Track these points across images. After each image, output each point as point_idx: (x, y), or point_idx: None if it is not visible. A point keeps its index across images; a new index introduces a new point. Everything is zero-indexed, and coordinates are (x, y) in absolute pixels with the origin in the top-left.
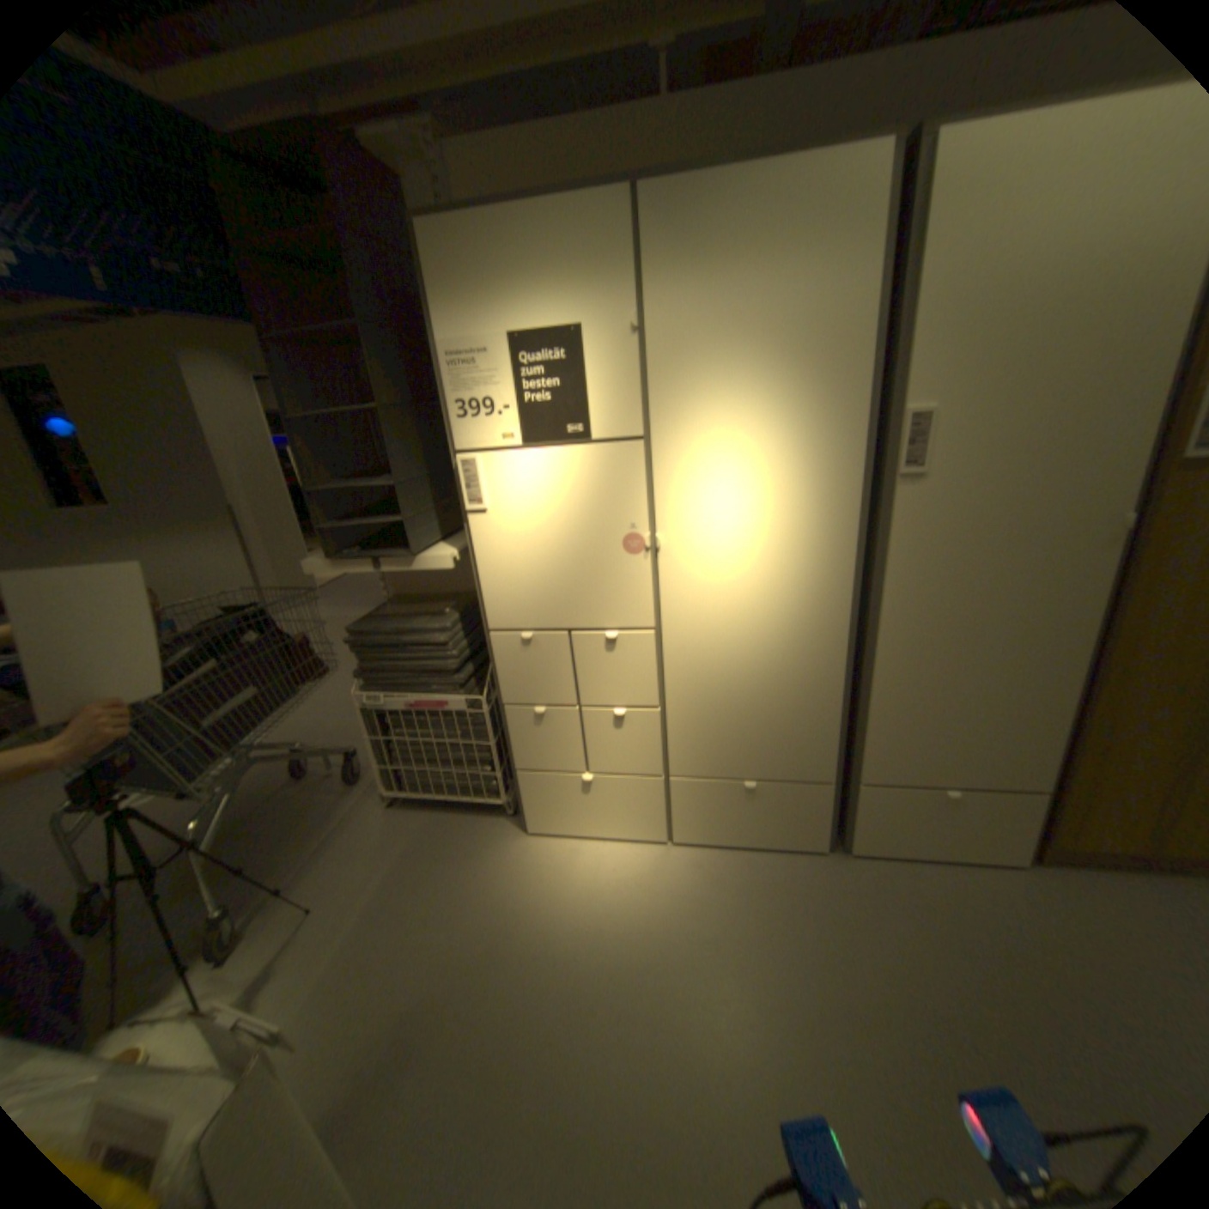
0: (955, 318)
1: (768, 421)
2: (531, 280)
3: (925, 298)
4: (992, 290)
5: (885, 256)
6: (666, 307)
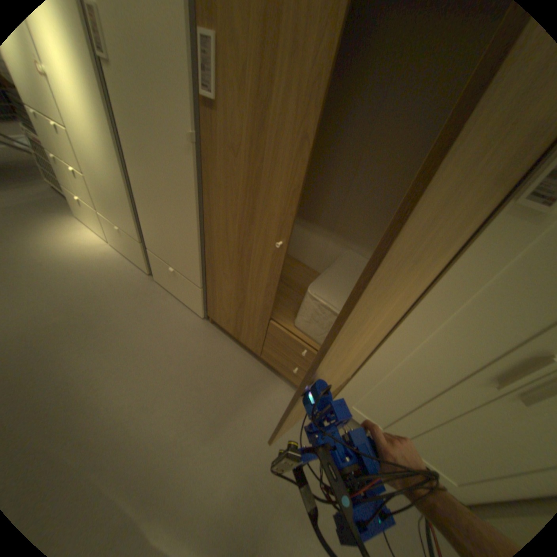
0: None
1: None
2: None
3: None
4: None
5: None
6: None
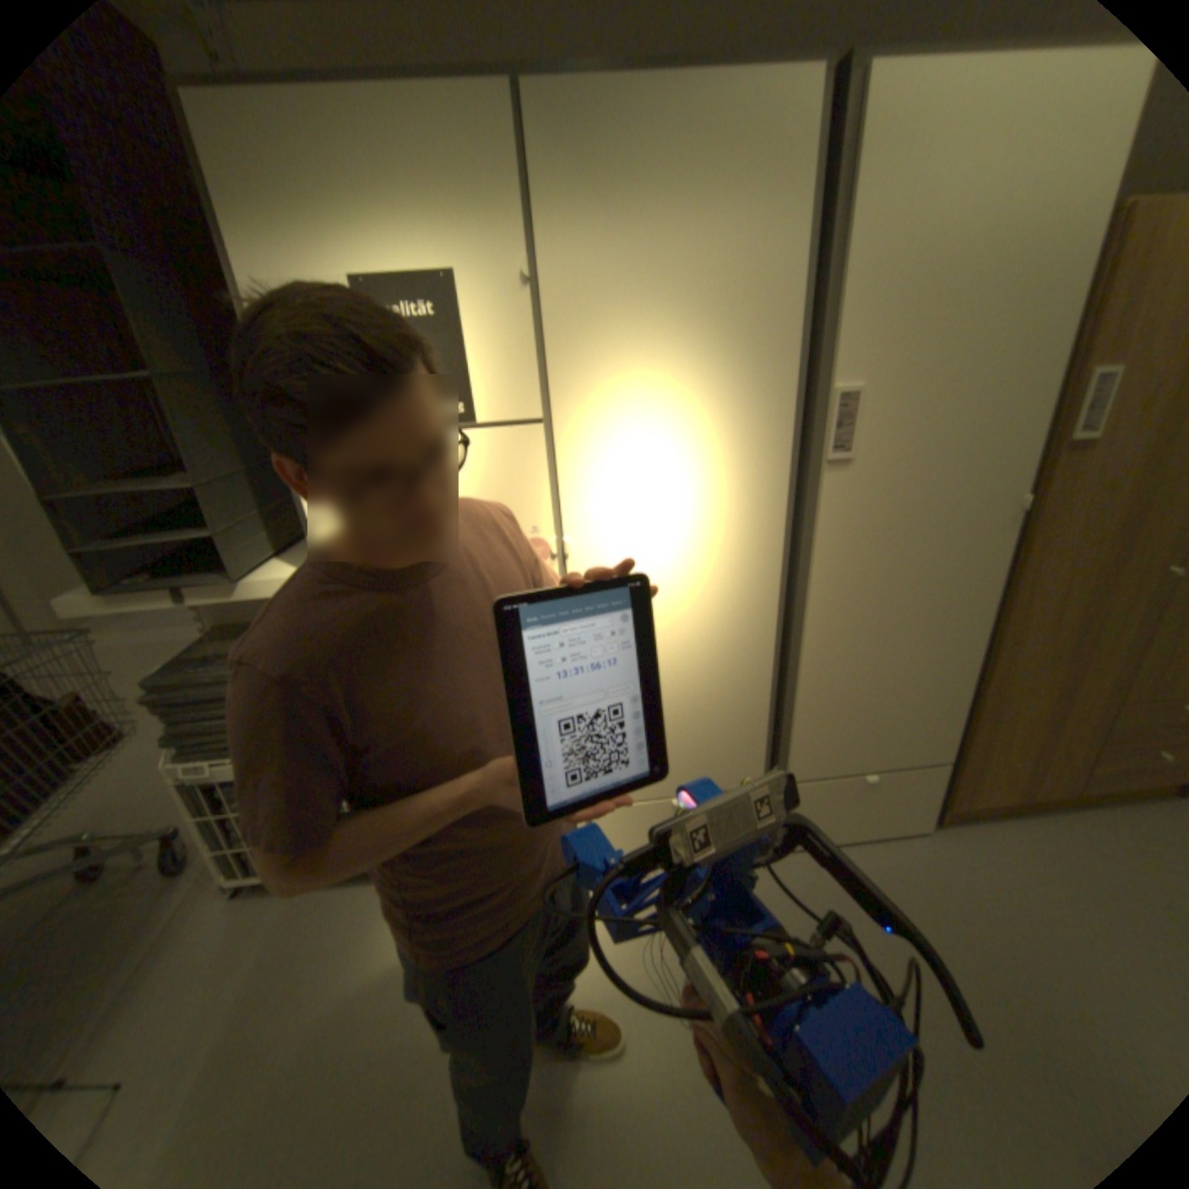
0: (881, 289)
1: (689, 401)
2: (377, 203)
3: (853, 264)
4: (917, 260)
5: (812, 211)
6: (564, 254)
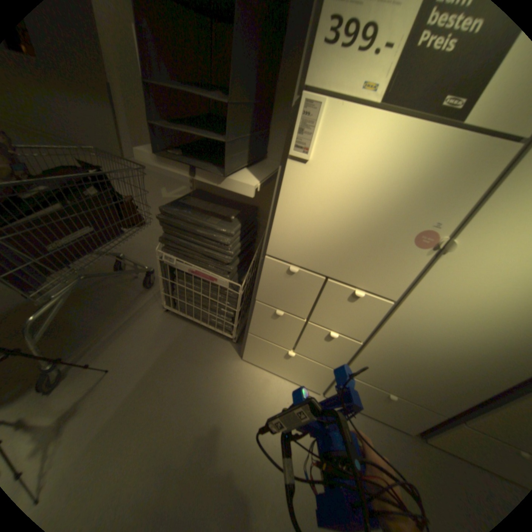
0: None
1: None
2: None
3: None
4: None
5: None
6: None
